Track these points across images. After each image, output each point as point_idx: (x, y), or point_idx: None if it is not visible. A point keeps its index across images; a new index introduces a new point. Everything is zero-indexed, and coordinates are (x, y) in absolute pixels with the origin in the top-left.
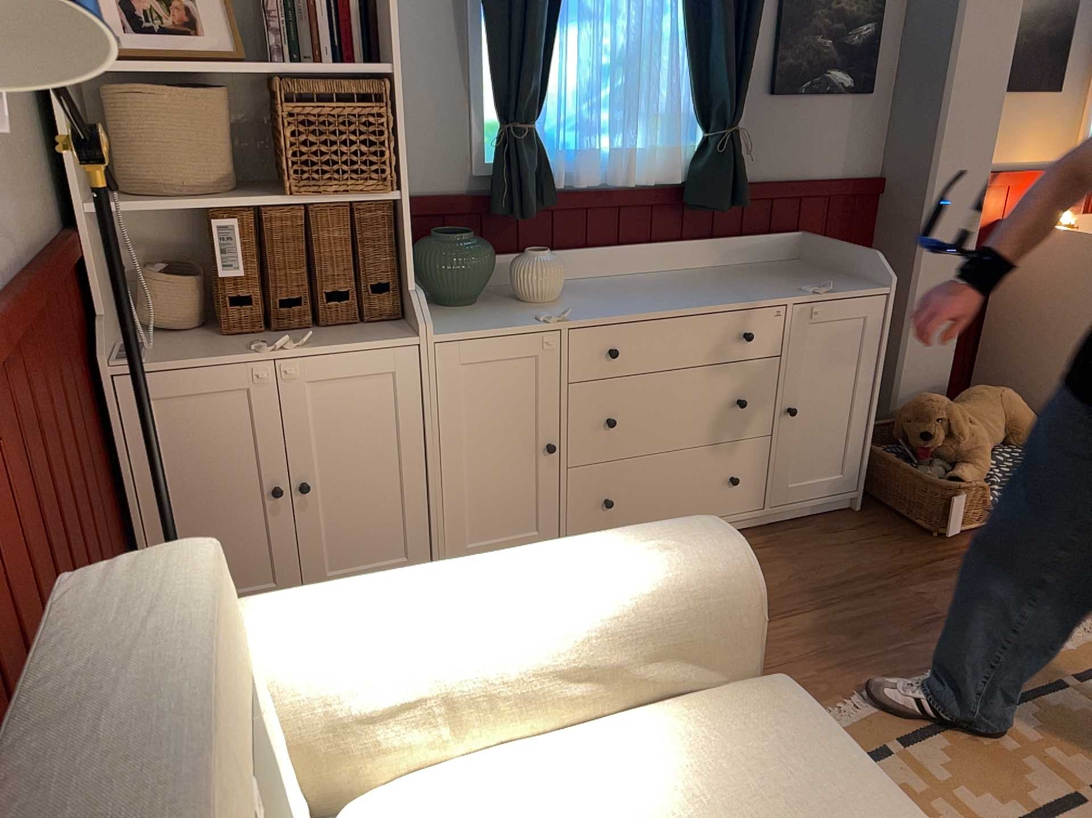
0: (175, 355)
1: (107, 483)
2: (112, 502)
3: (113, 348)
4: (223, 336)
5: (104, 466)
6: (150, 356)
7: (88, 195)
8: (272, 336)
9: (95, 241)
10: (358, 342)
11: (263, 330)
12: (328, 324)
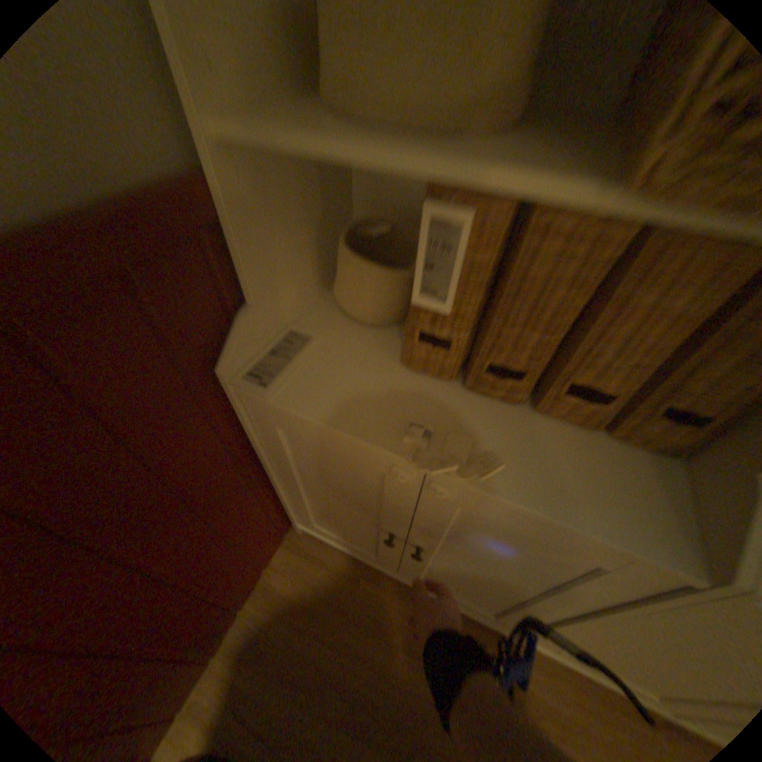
0: (324, 385)
1: (243, 464)
2: (249, 474)
3: (273, 338)
4: (405, 363)
5: (231, 462)
6: (296, 375)
7: (251, 89)
8: (462, 398)
9: (255, 185)
10: (587, 513)
11: (458, 379)
12: (556, 413)
